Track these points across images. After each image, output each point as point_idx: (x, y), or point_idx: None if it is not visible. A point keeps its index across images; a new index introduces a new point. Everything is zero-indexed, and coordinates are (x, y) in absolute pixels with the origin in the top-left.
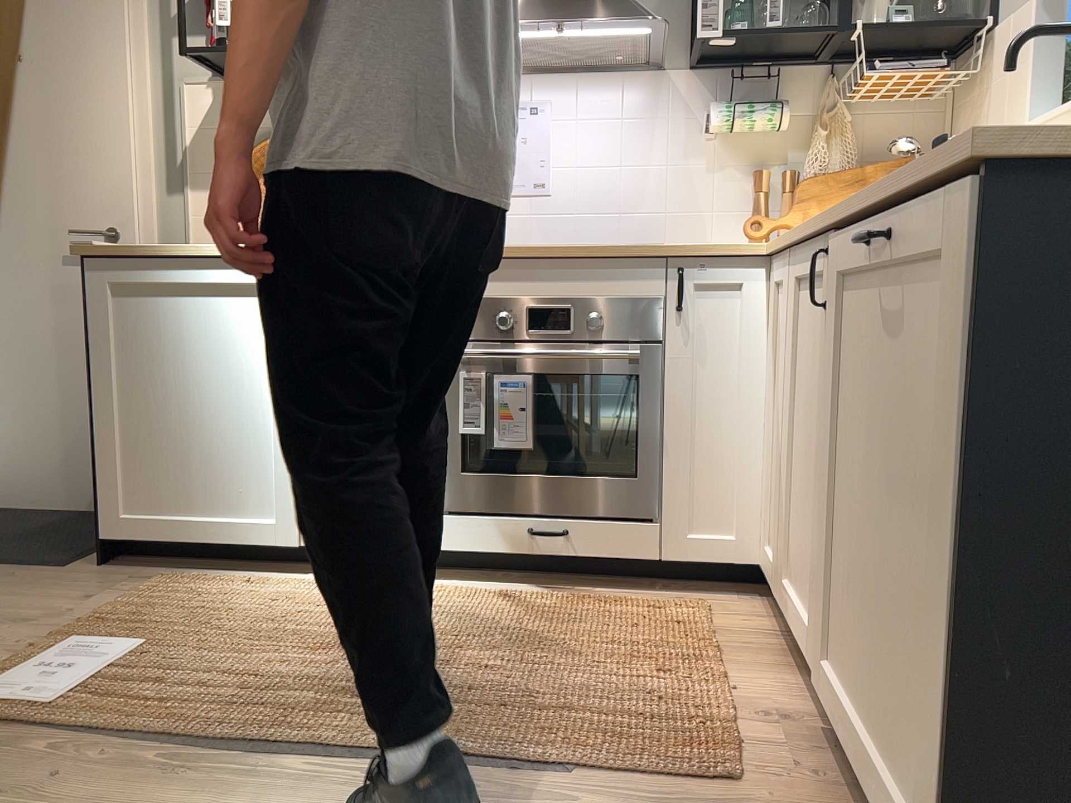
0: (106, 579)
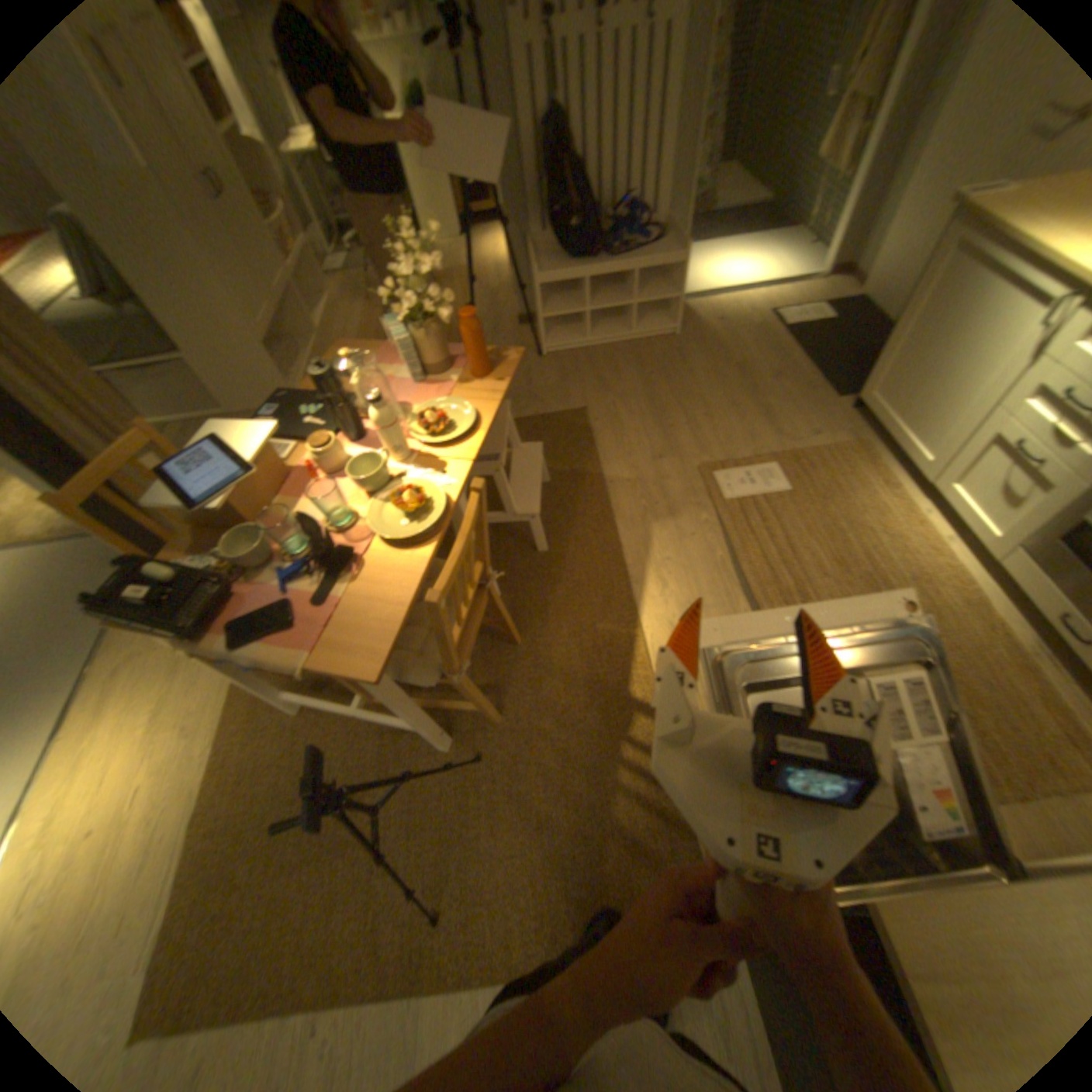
0: (843, 421)
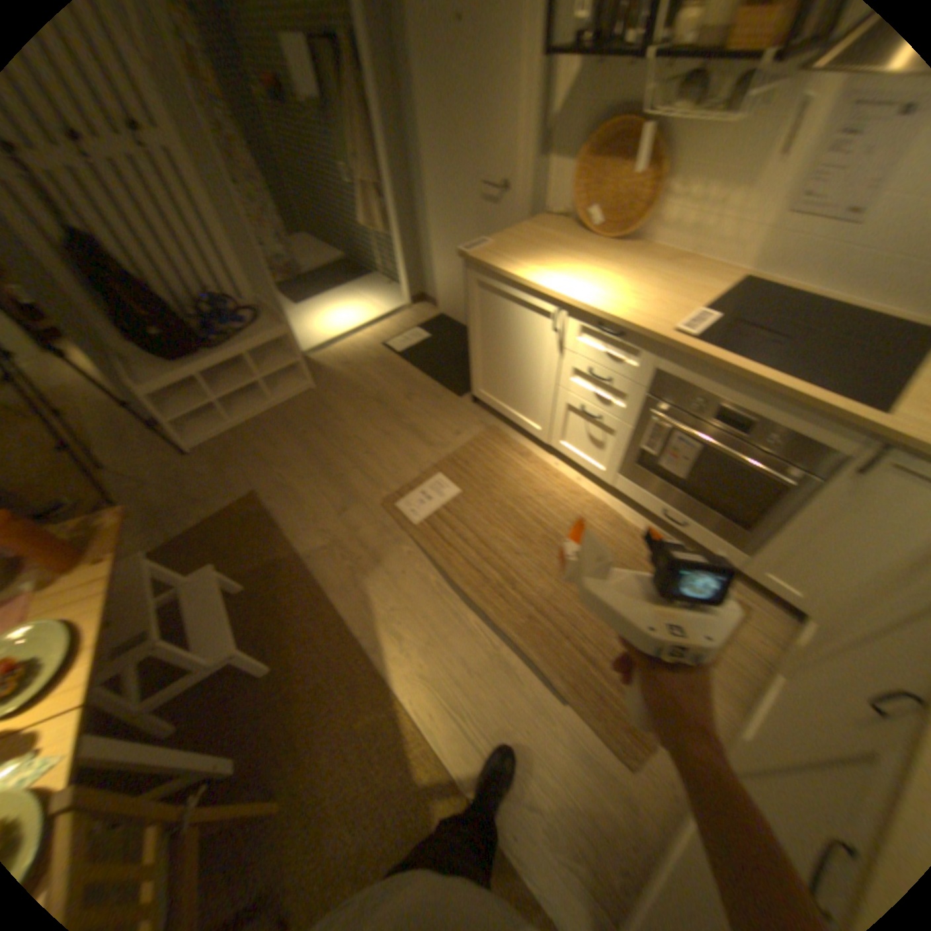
0: (473, 417)
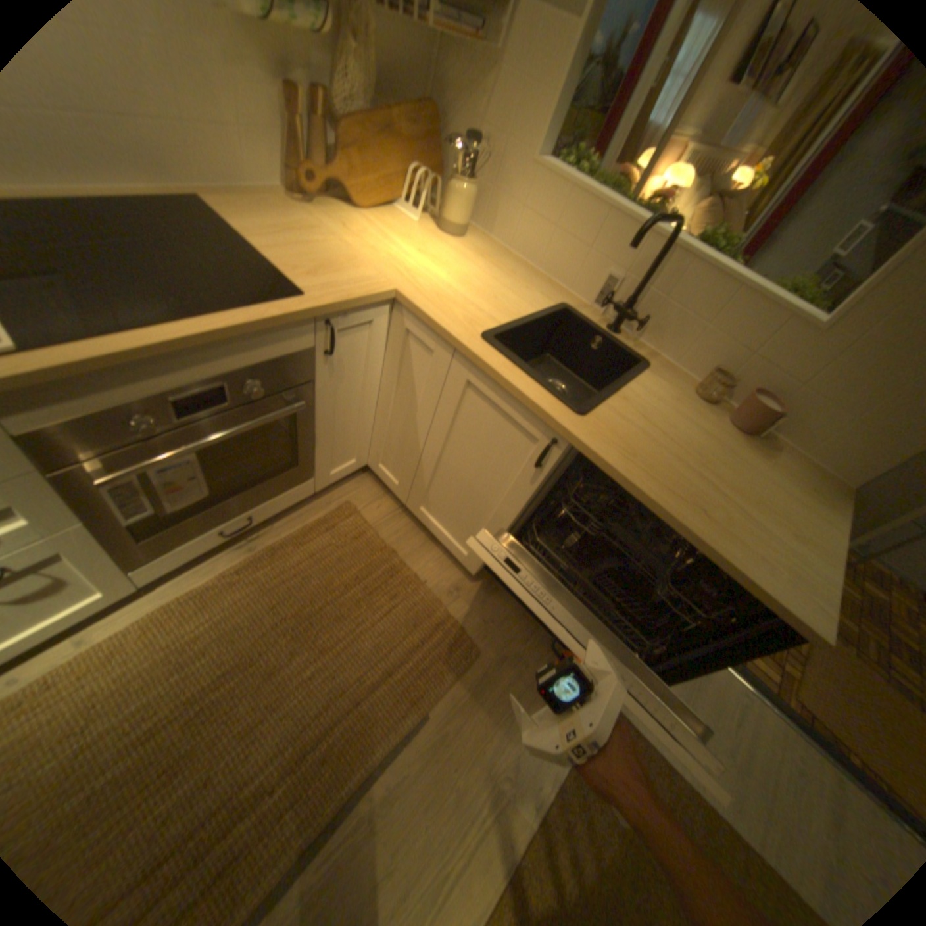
0: None
